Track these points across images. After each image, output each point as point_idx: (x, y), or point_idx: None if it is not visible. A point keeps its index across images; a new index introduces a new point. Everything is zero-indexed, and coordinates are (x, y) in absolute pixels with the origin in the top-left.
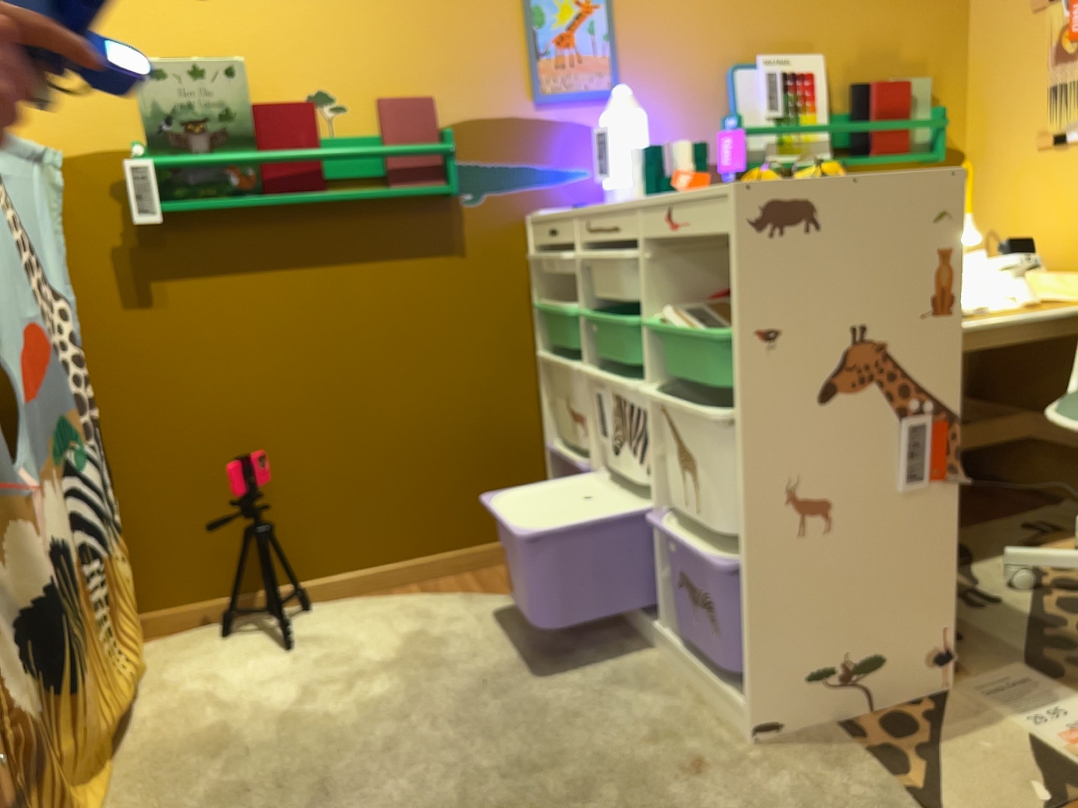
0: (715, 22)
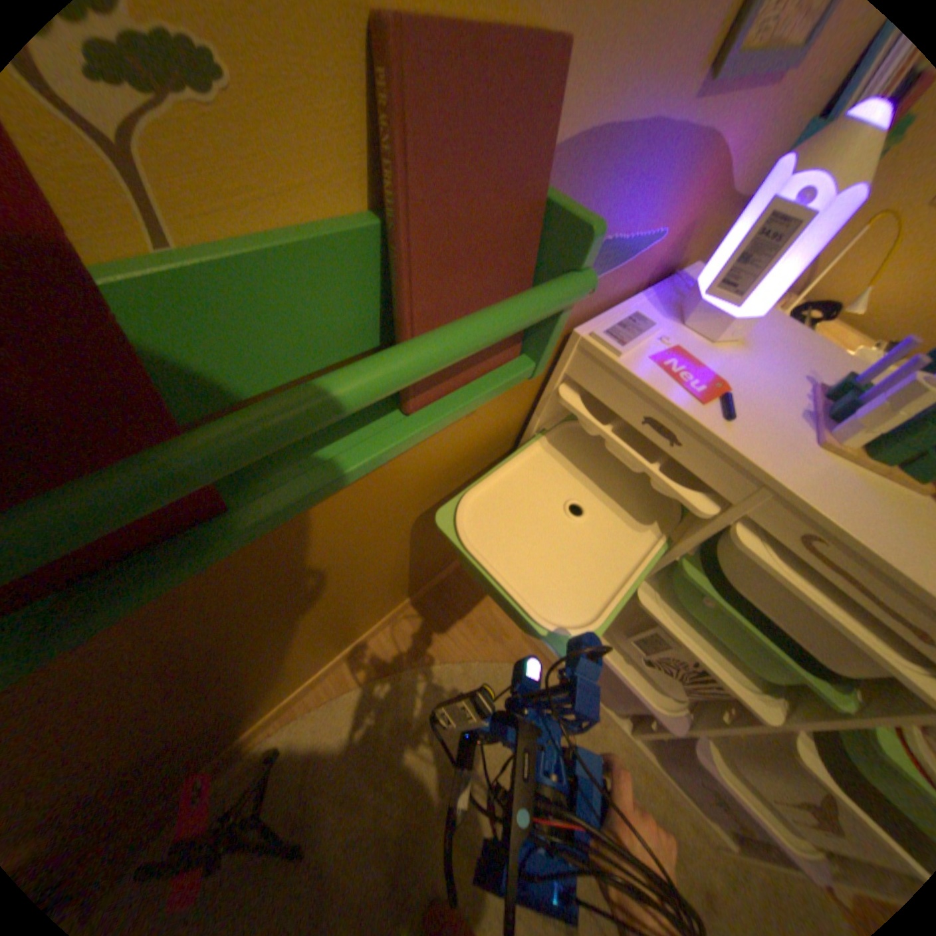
0: None
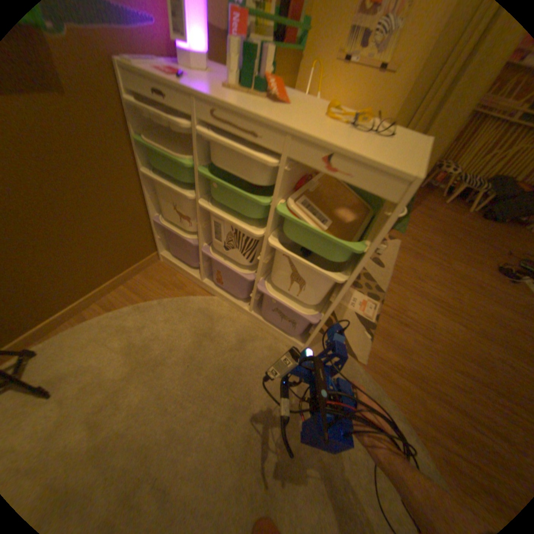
0: None
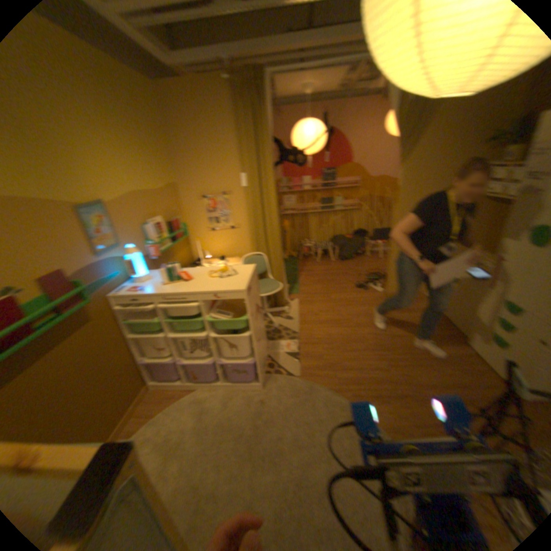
0: (132, 212)
